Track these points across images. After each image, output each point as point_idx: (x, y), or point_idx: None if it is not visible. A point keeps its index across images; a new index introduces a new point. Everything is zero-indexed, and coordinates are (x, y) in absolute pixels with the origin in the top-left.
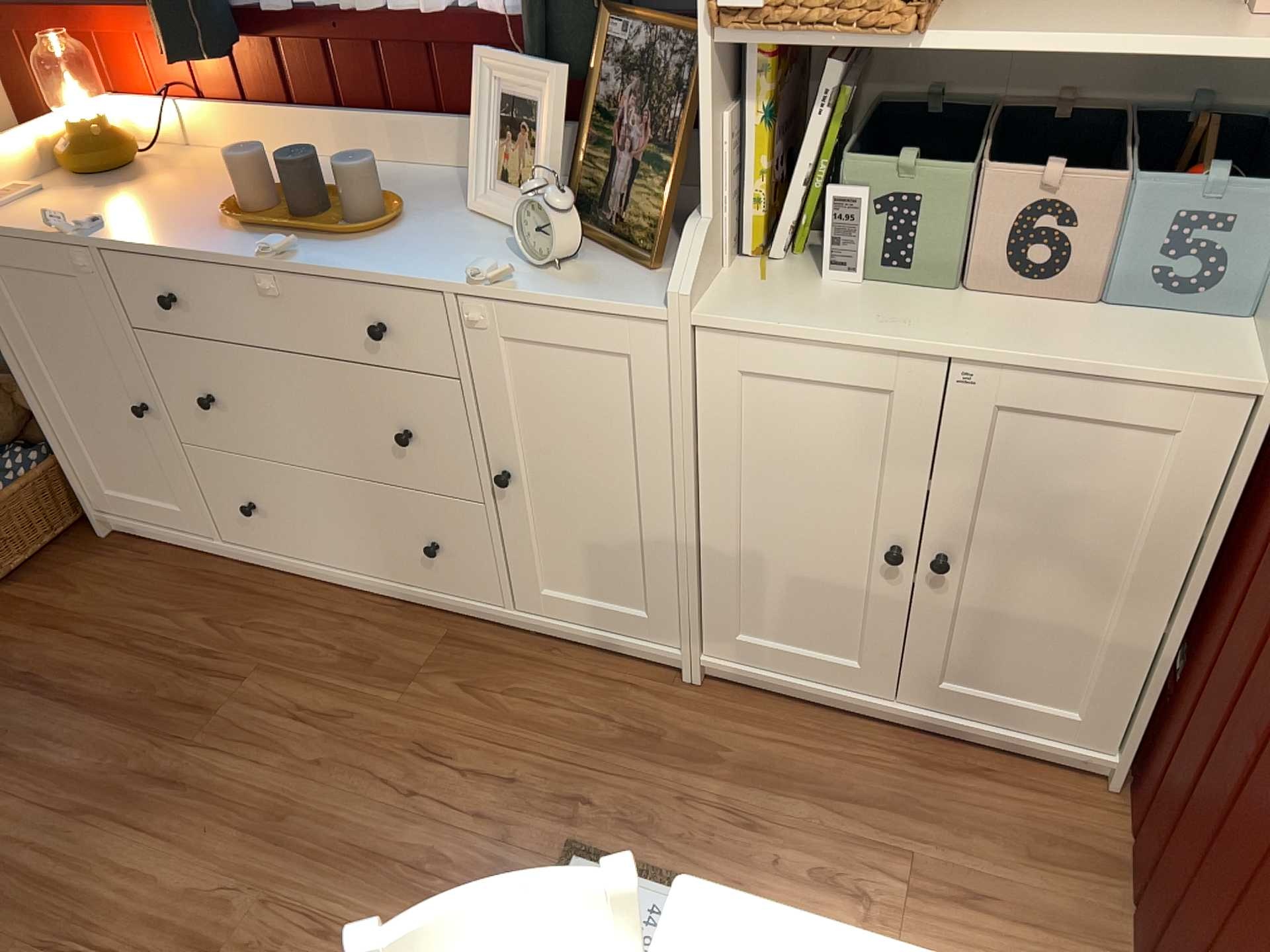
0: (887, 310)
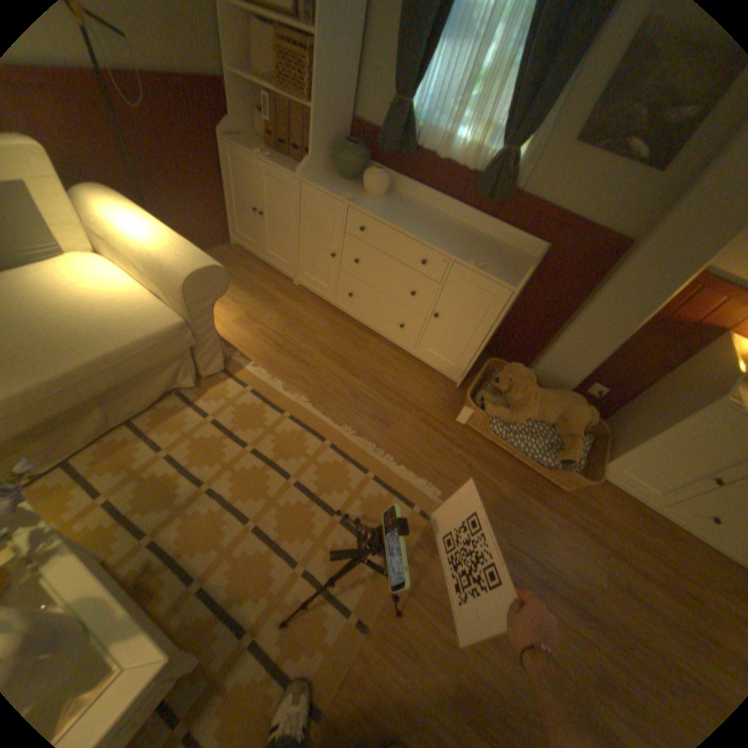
0: None
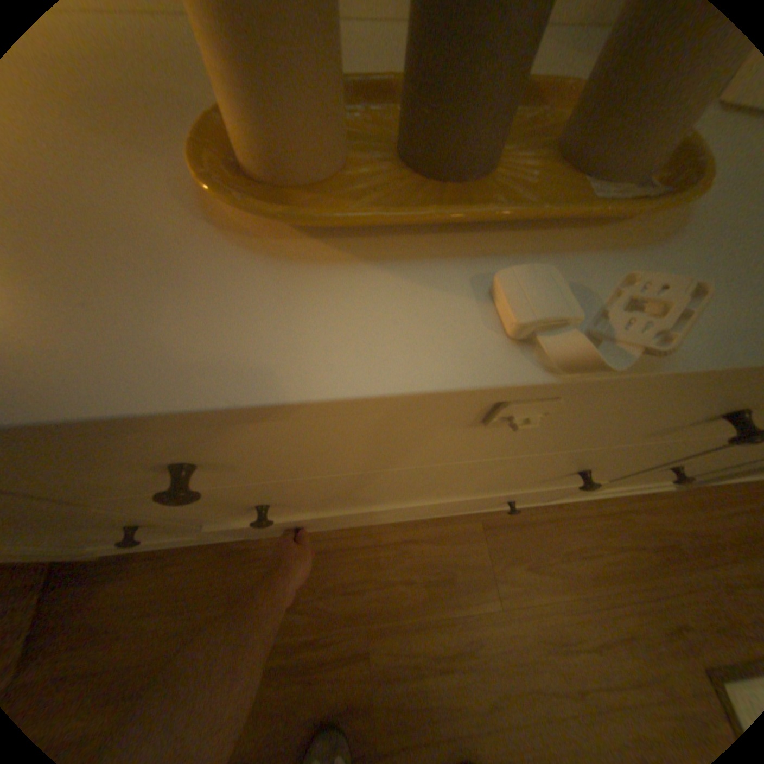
0: None
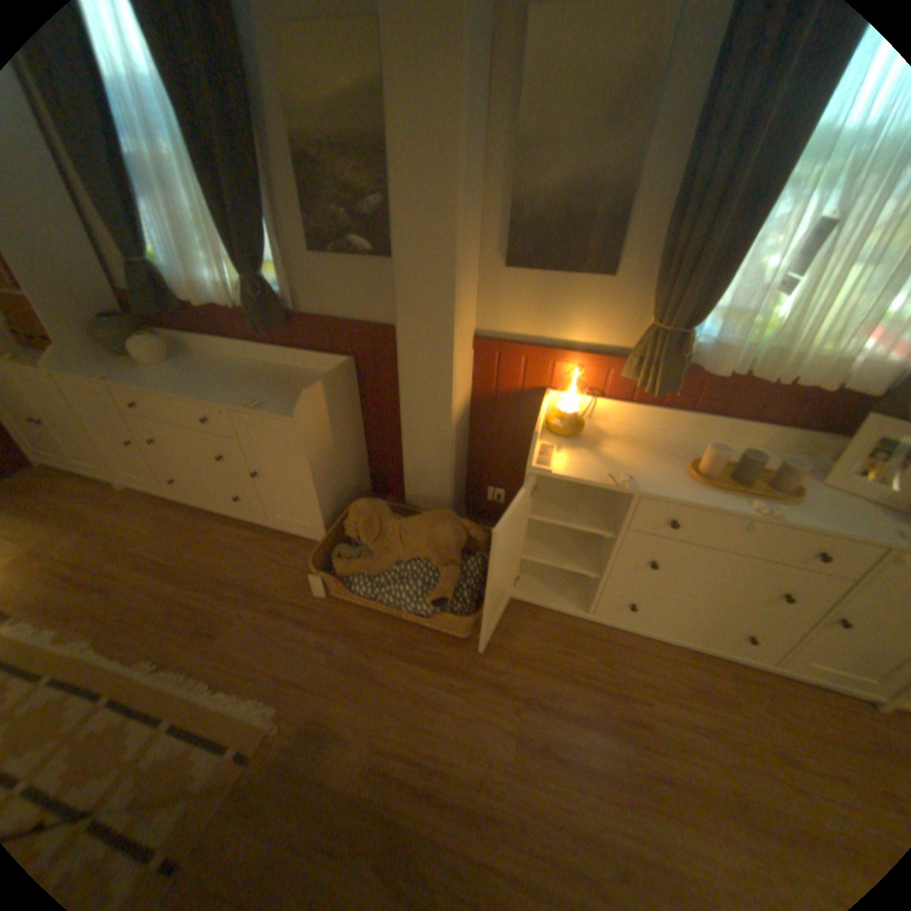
0: None
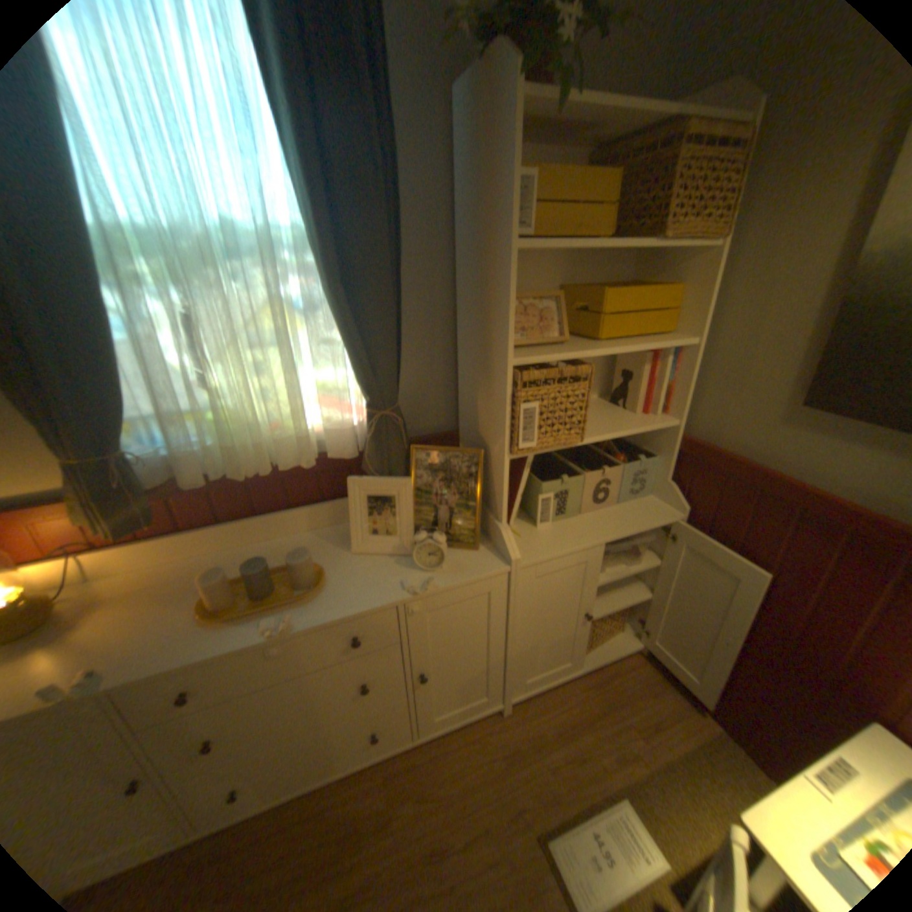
0: (571, 534)
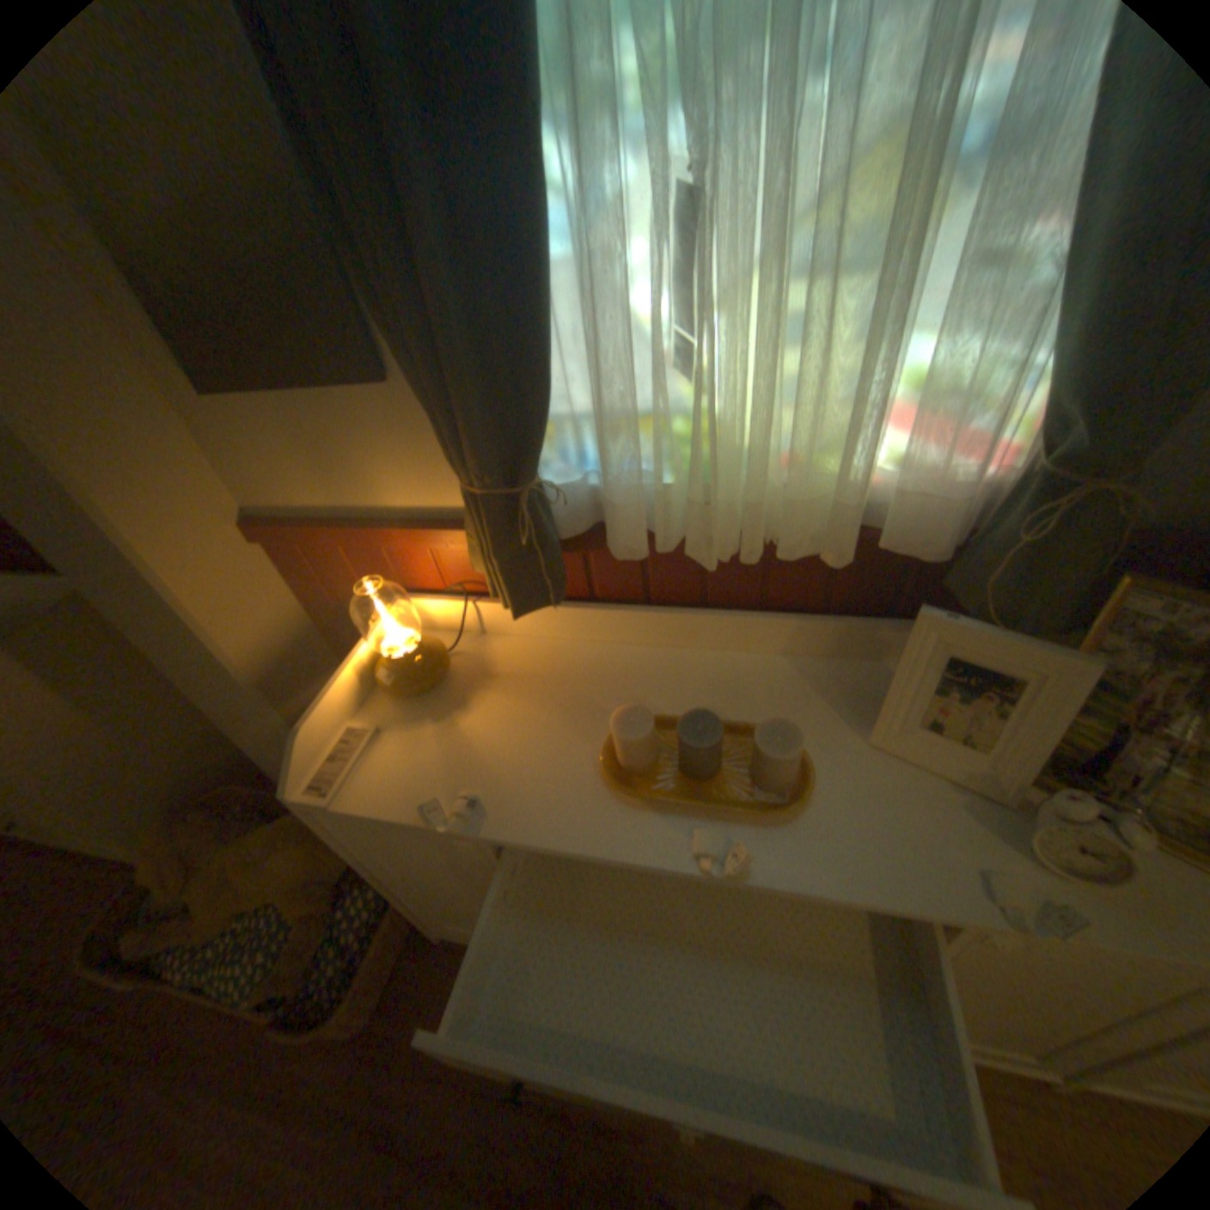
0: None
